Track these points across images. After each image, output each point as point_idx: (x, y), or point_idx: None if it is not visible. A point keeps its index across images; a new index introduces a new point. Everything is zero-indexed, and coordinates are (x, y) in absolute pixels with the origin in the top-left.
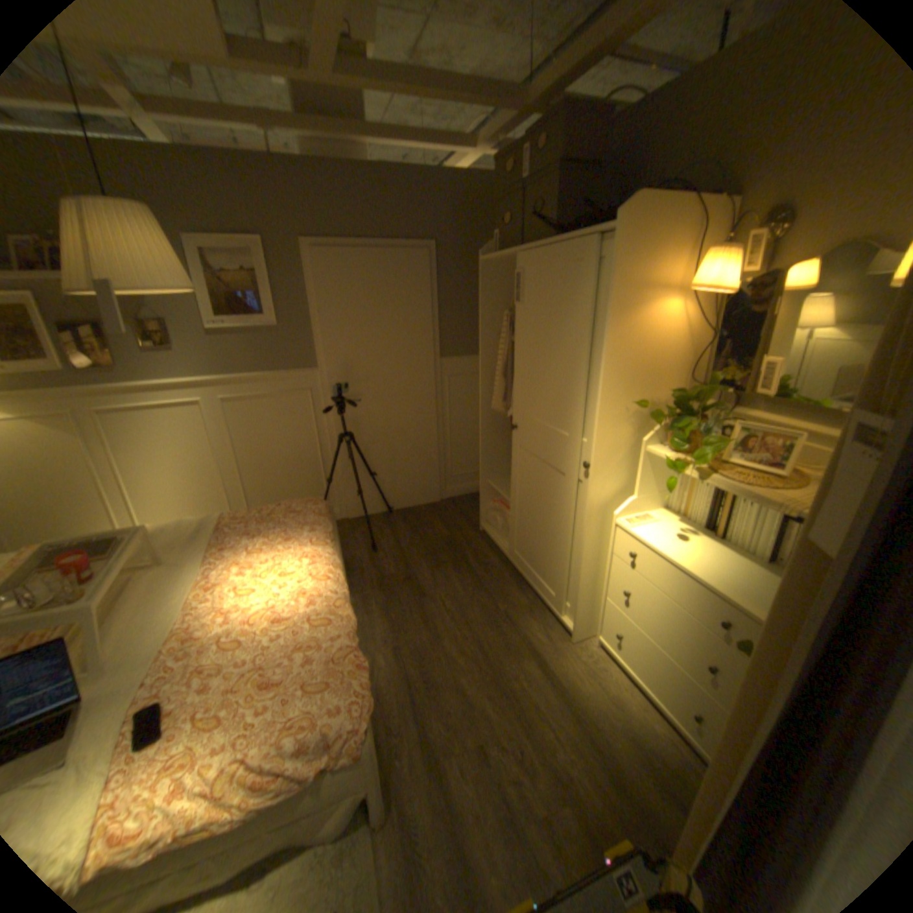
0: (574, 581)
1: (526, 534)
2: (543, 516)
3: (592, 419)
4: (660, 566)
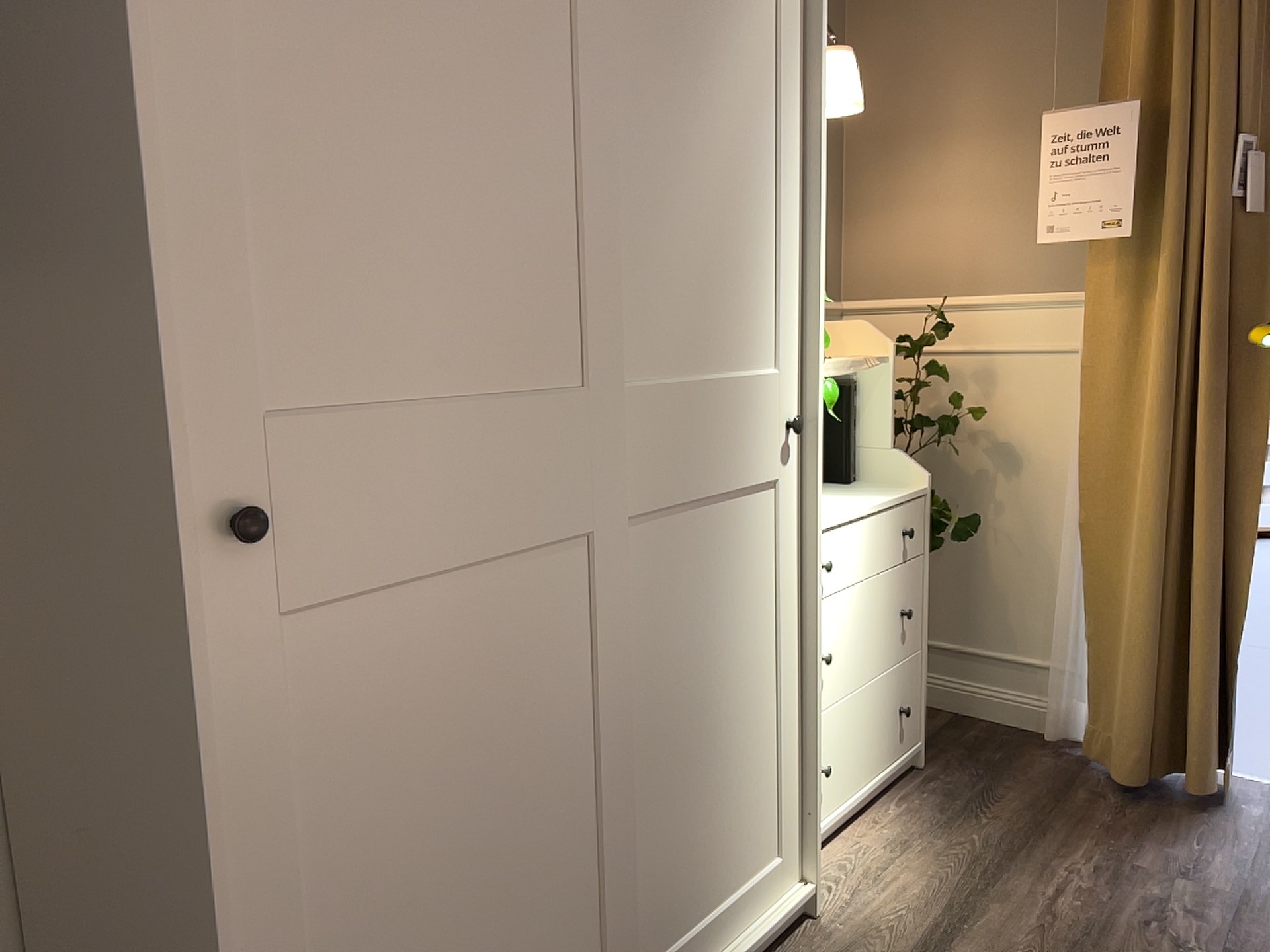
0: (785, 768)
1: (627, 879)
2: (680, 718)
3: (787, 309)
4: (850, 544)
